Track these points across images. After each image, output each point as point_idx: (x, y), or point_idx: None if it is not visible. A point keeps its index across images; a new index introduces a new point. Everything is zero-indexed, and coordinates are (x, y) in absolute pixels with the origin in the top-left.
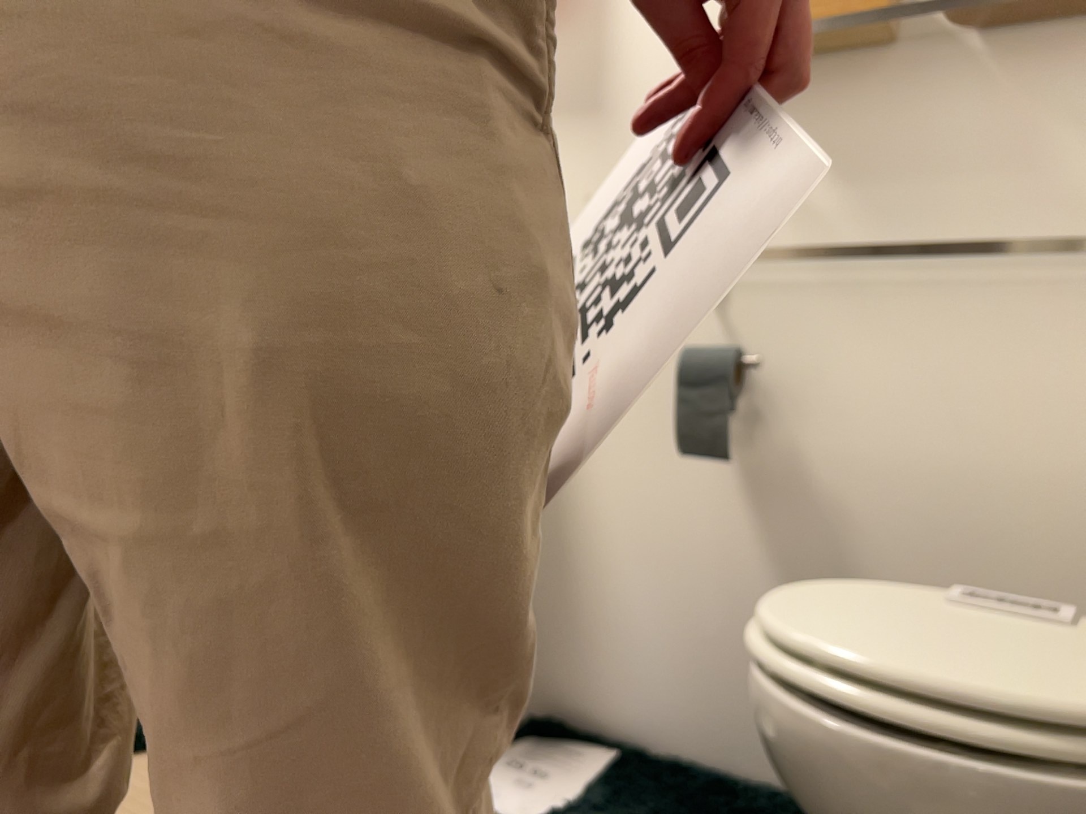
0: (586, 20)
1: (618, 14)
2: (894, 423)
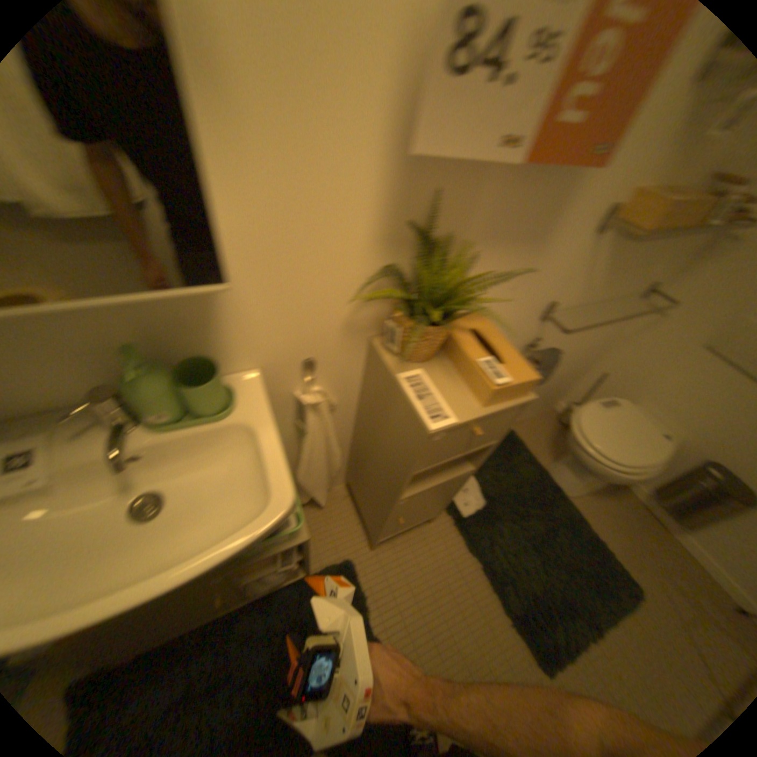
0: (570, 167)
1: (589, 168)
2: (567, 346)
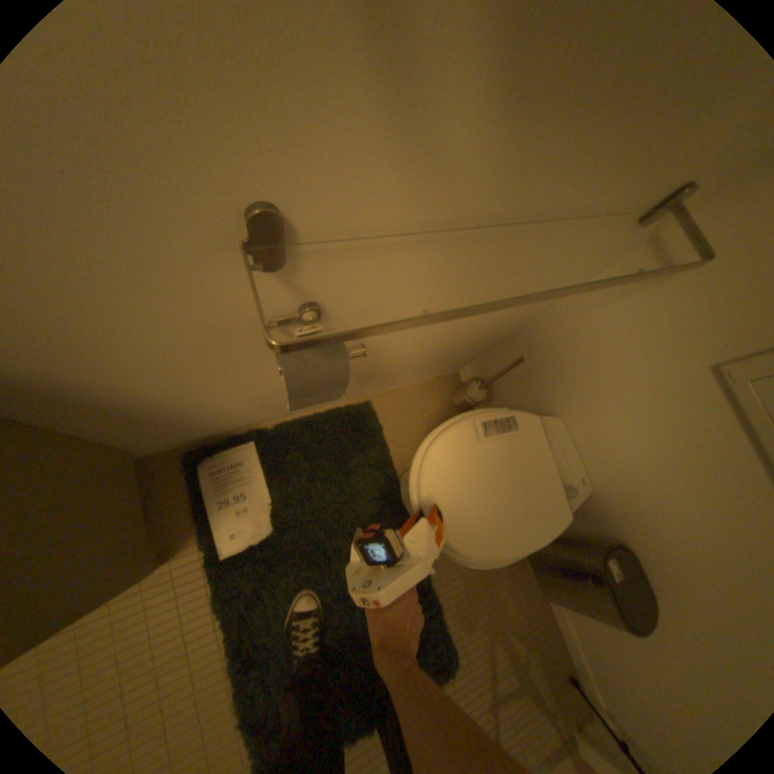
0: None
1: None
2: (433, 308)
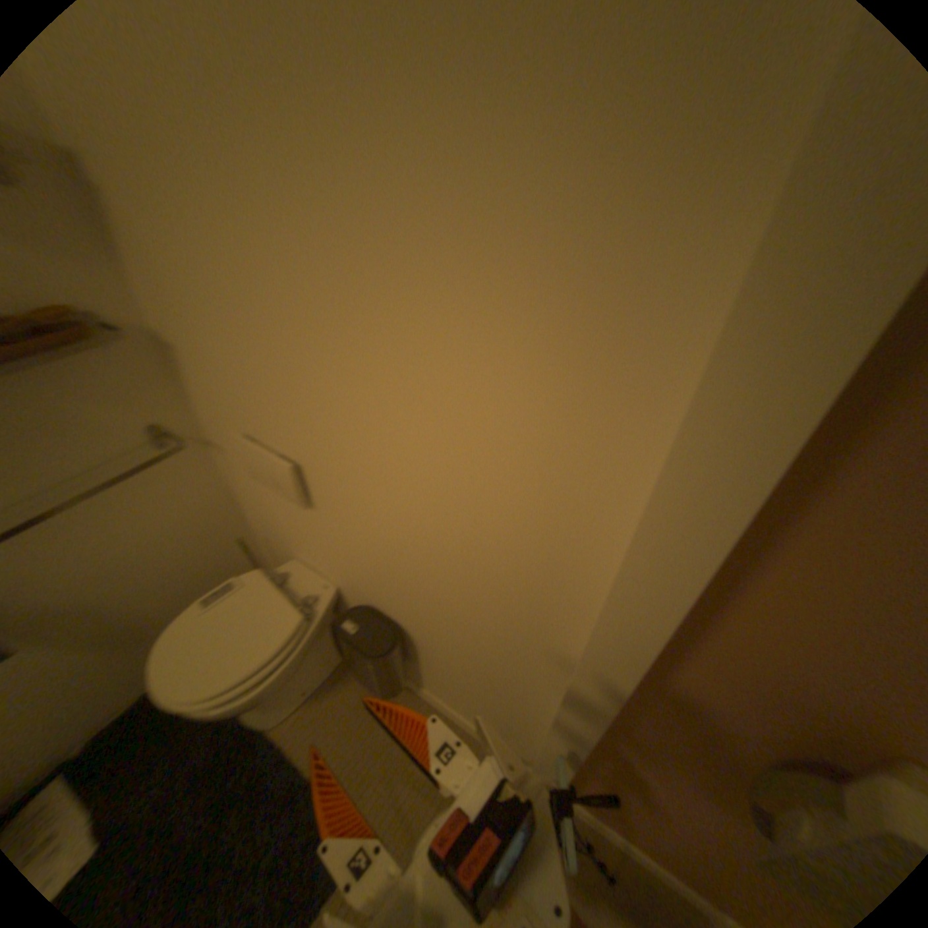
0: None
1: None
2: (75, 563)
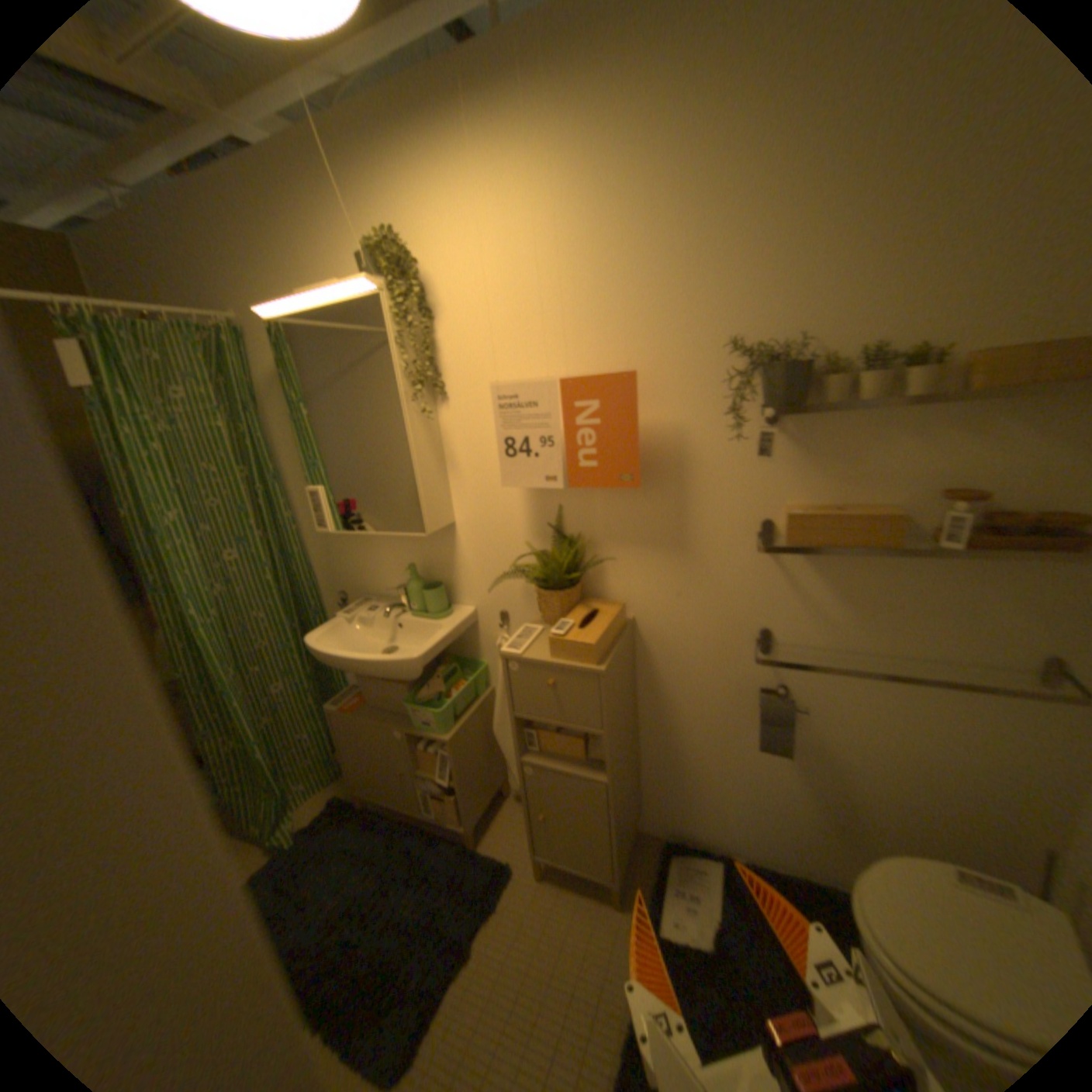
0: (670, 492)
1: (694, 491)
2: (881, 731)
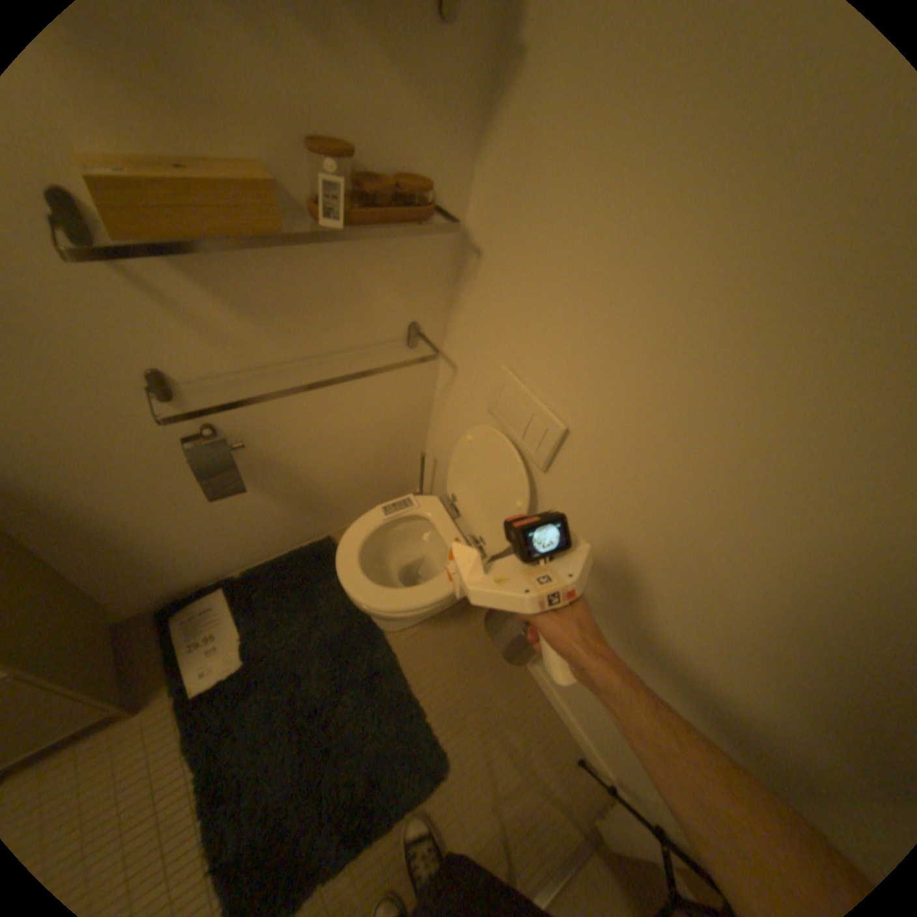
0: None
1: None
2: (311, 426)
